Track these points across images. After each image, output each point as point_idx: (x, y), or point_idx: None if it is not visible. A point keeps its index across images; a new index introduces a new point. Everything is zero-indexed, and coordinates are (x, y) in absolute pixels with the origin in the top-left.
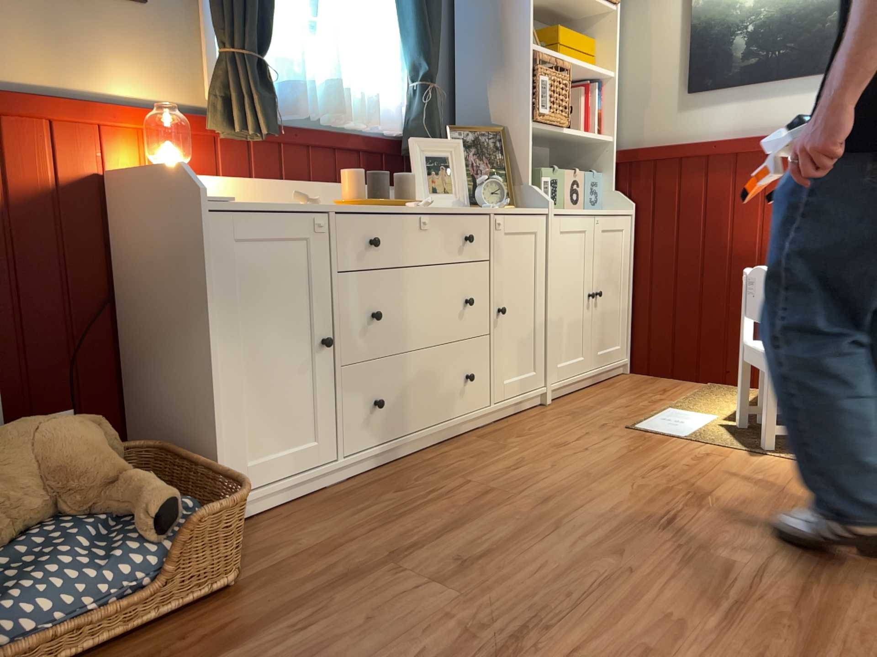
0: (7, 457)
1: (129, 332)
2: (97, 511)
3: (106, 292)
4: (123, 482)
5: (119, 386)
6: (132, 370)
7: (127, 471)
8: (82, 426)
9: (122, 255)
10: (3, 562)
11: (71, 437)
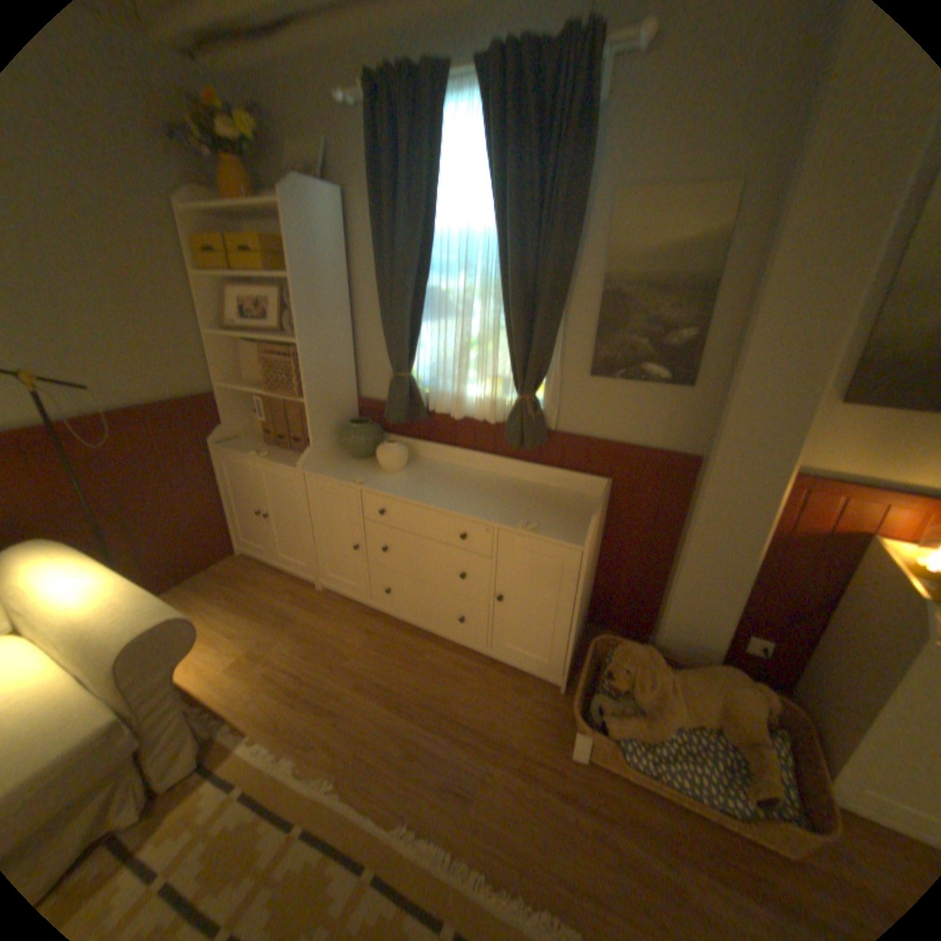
0: (713, 694)
1: (835, 633)
2: (742, 750)
3: (834, 599)
4: (763, 752)
5: (812, 649)
6: (825, 653)
7: (770, 743)
8: (759, 701)
9: (857, 591)
10: (688, 738)
11: (749, 706)
